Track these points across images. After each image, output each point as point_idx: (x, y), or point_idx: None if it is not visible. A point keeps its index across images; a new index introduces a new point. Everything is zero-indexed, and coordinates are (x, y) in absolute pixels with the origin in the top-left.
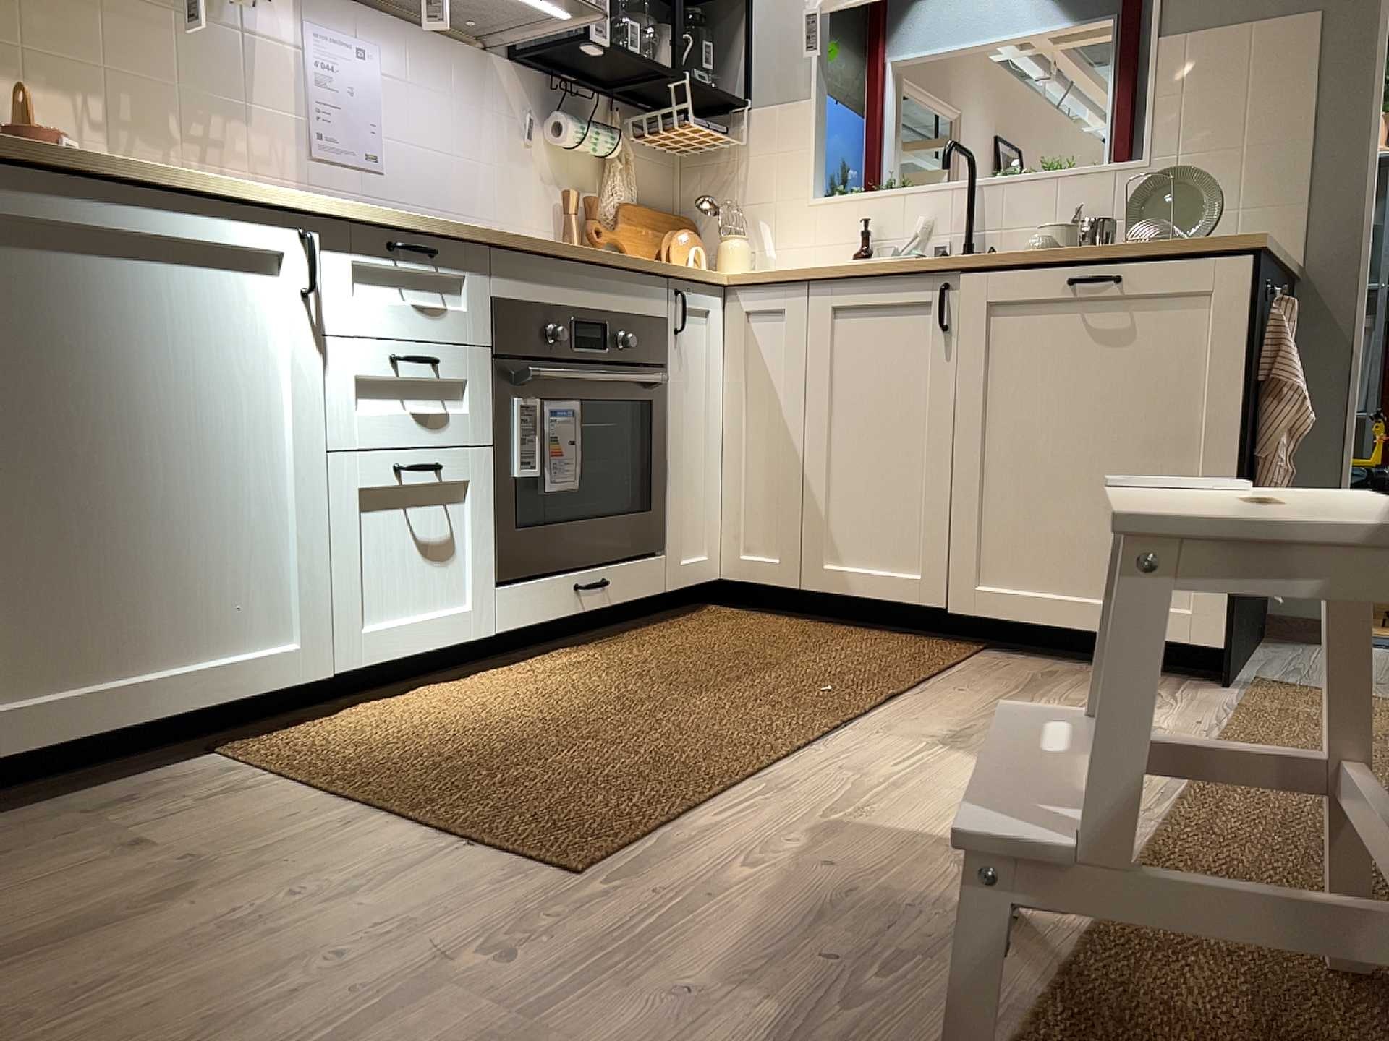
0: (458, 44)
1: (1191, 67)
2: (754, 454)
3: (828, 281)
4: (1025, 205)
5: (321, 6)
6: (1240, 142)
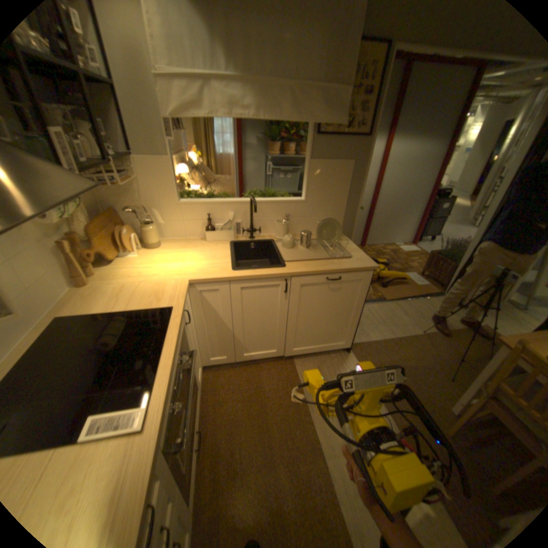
0: None
1: (320, 171)
2: (208, 333)
3: (237, 280)
4: (266, 210)
5: None
6: (330, 197)
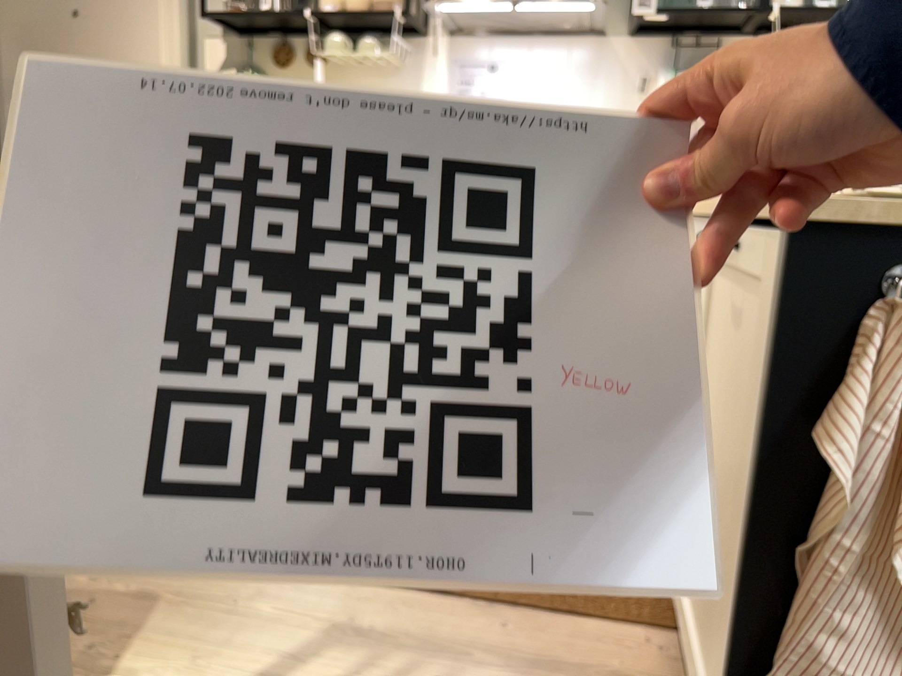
0: (578, 34)
1: None
2: None
3: None
4: None
5: (462, 43)
6: None
